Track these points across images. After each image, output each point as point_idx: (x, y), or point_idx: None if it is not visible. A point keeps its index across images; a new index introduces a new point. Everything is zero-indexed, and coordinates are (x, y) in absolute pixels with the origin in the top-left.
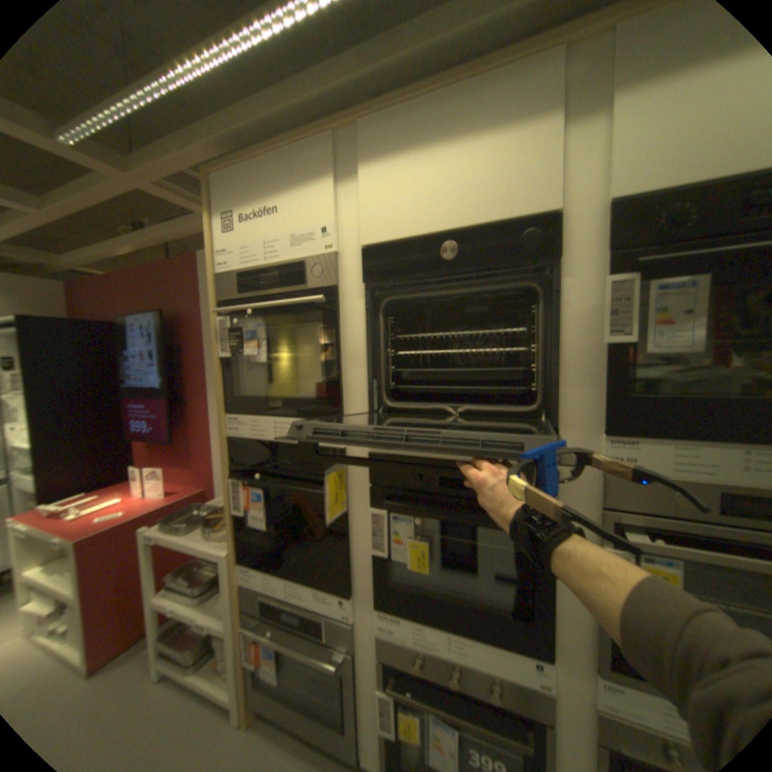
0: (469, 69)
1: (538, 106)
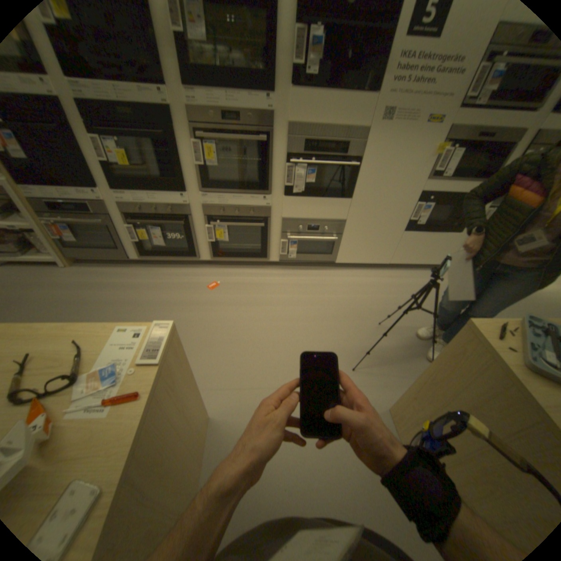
0: None
1: None
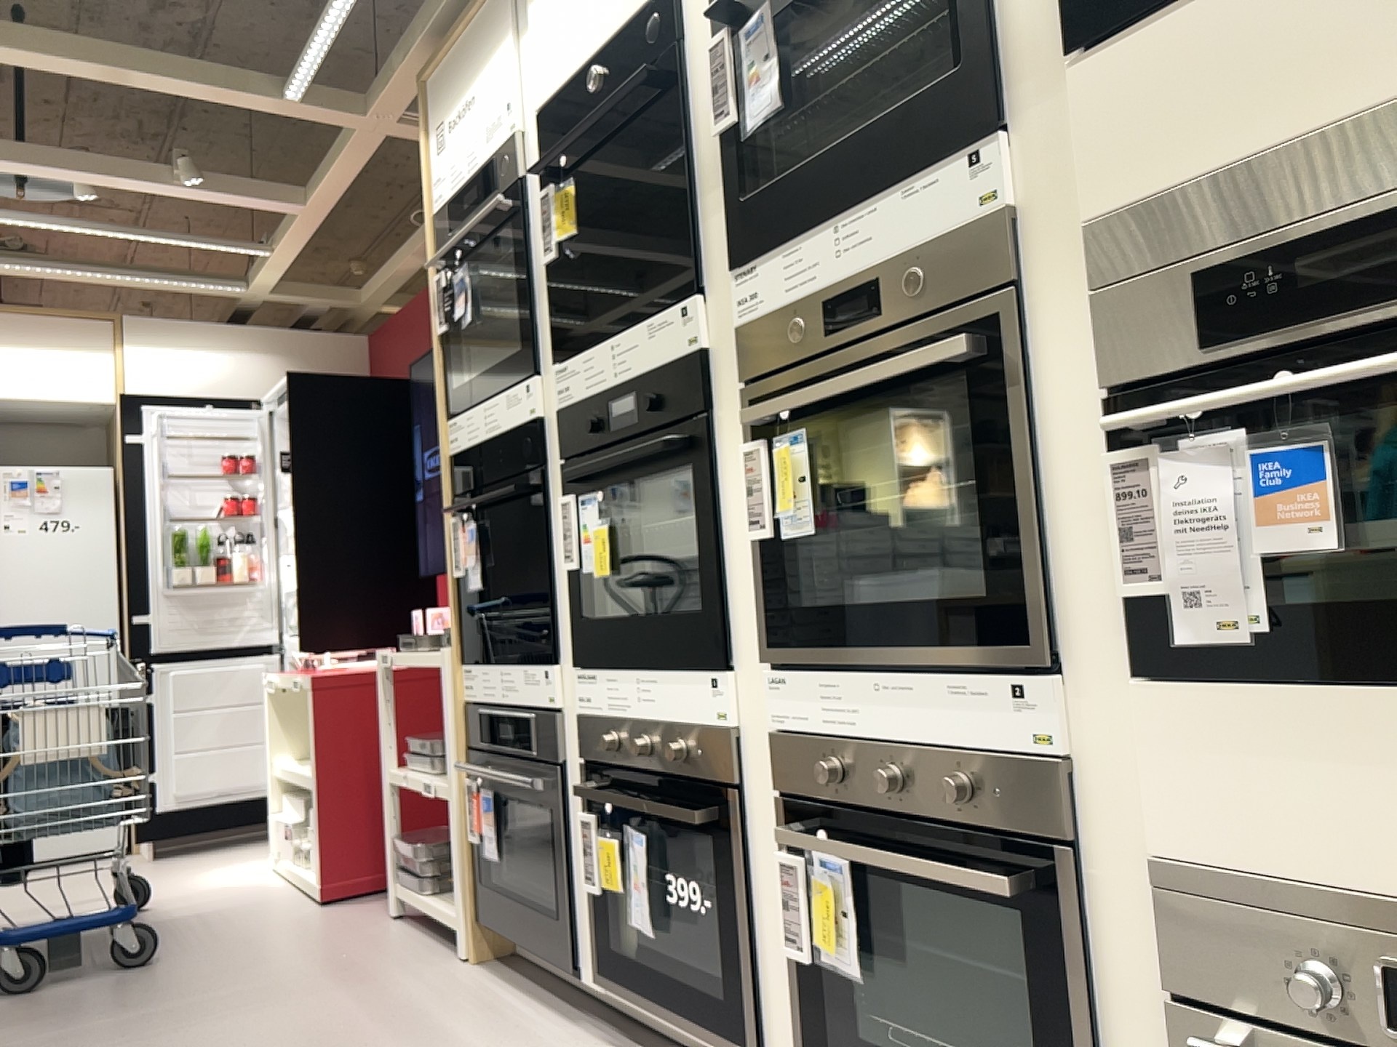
0: None
1: None
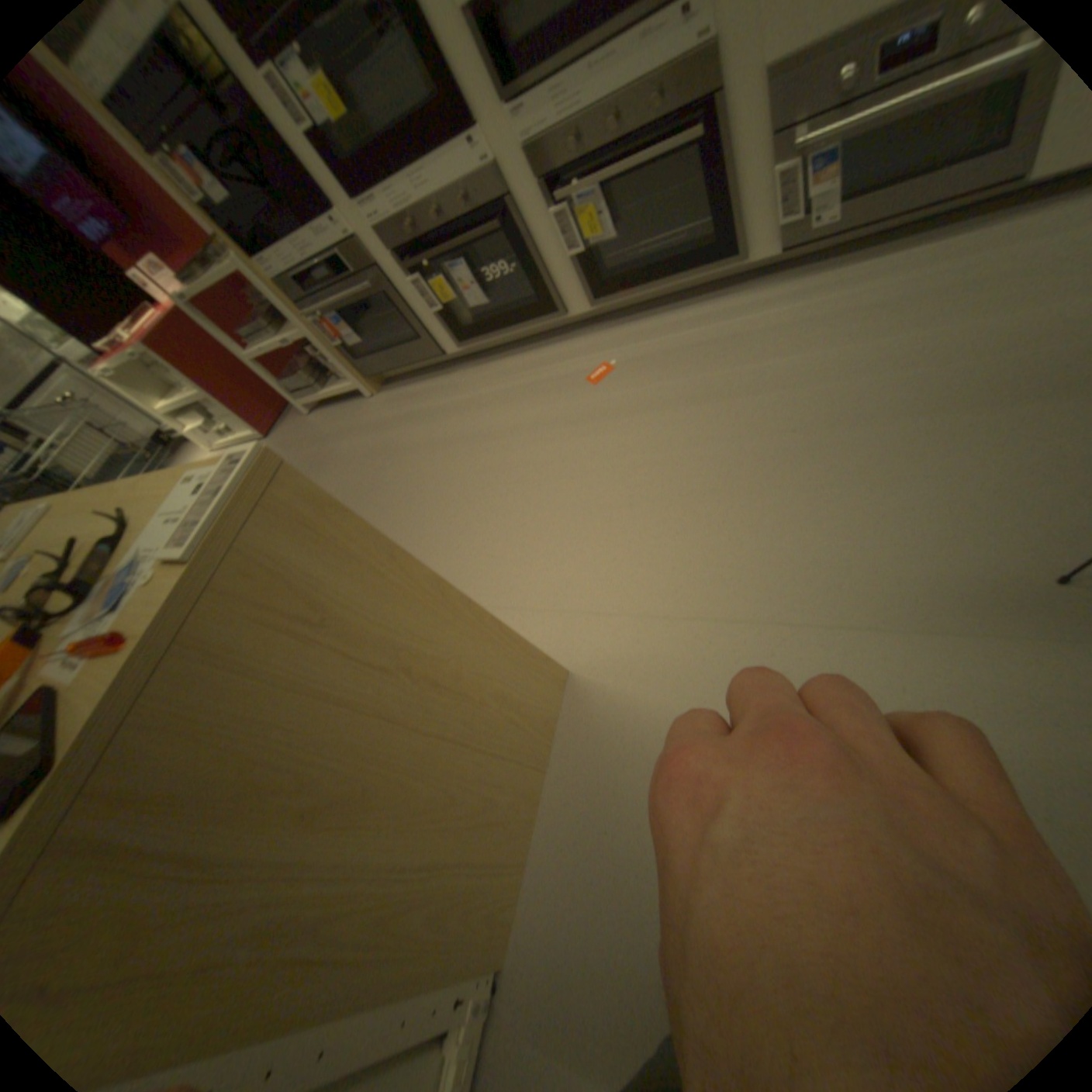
0: None
1: None
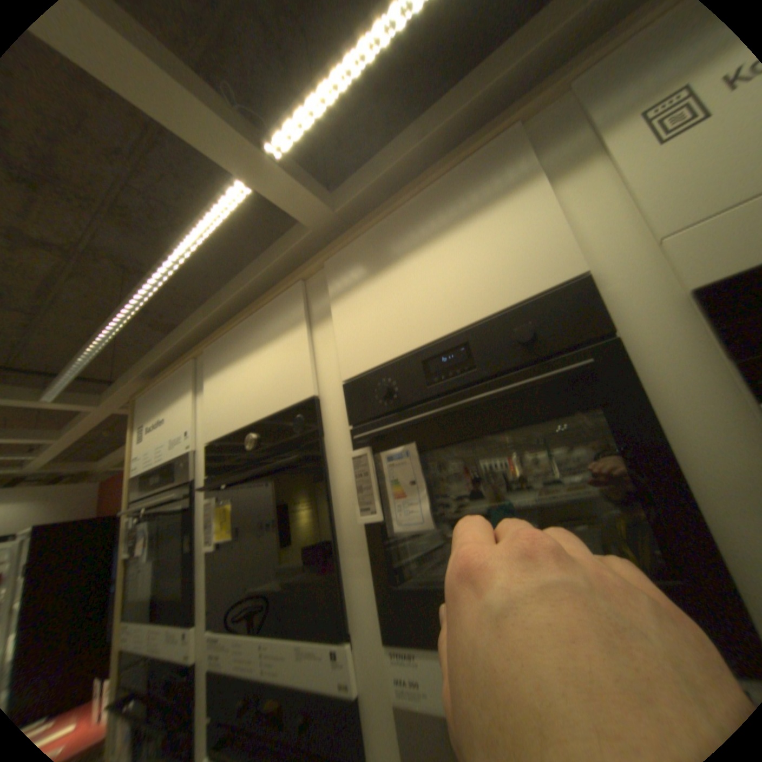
0: (255, 306)
1: (294, 322)
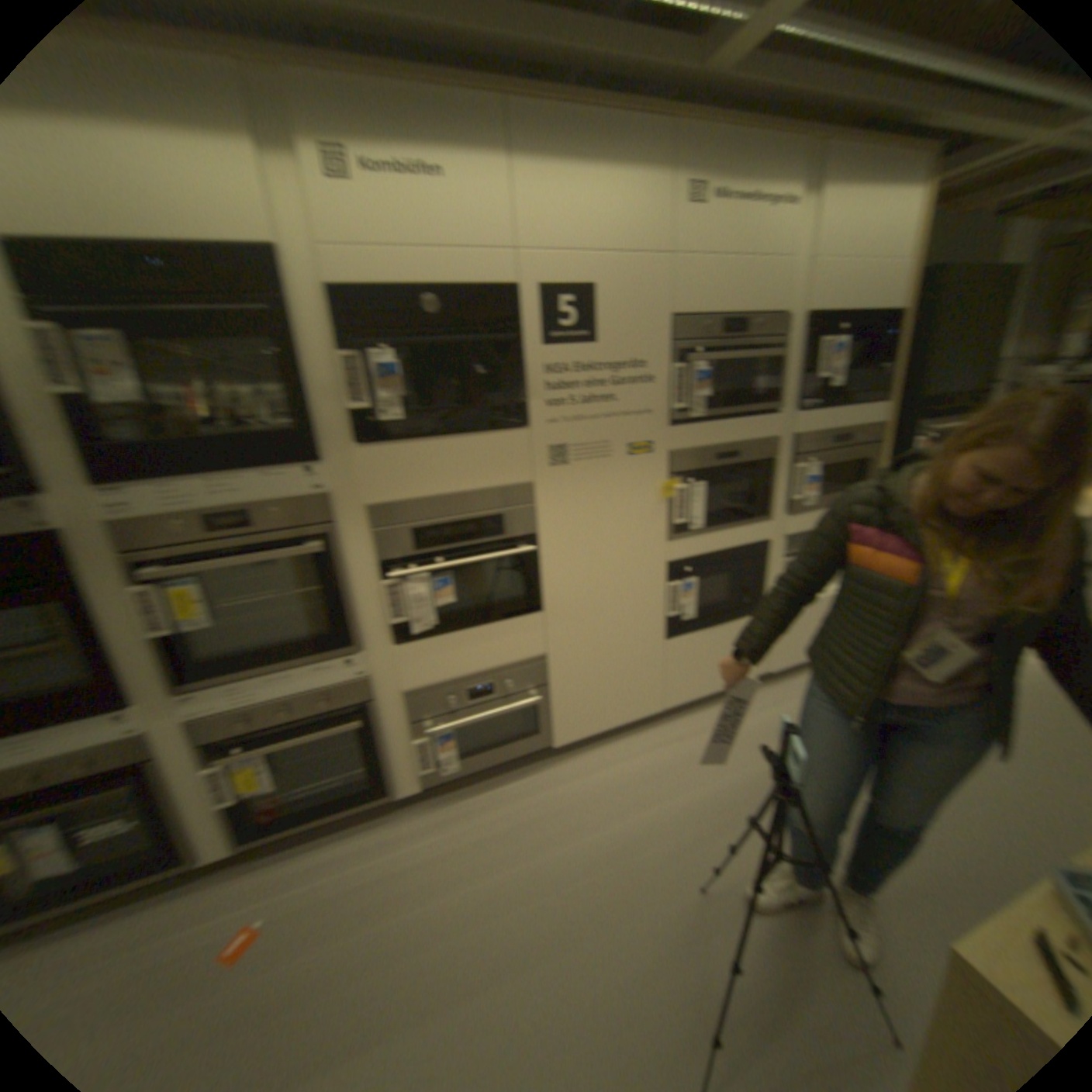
0: None
1: None
